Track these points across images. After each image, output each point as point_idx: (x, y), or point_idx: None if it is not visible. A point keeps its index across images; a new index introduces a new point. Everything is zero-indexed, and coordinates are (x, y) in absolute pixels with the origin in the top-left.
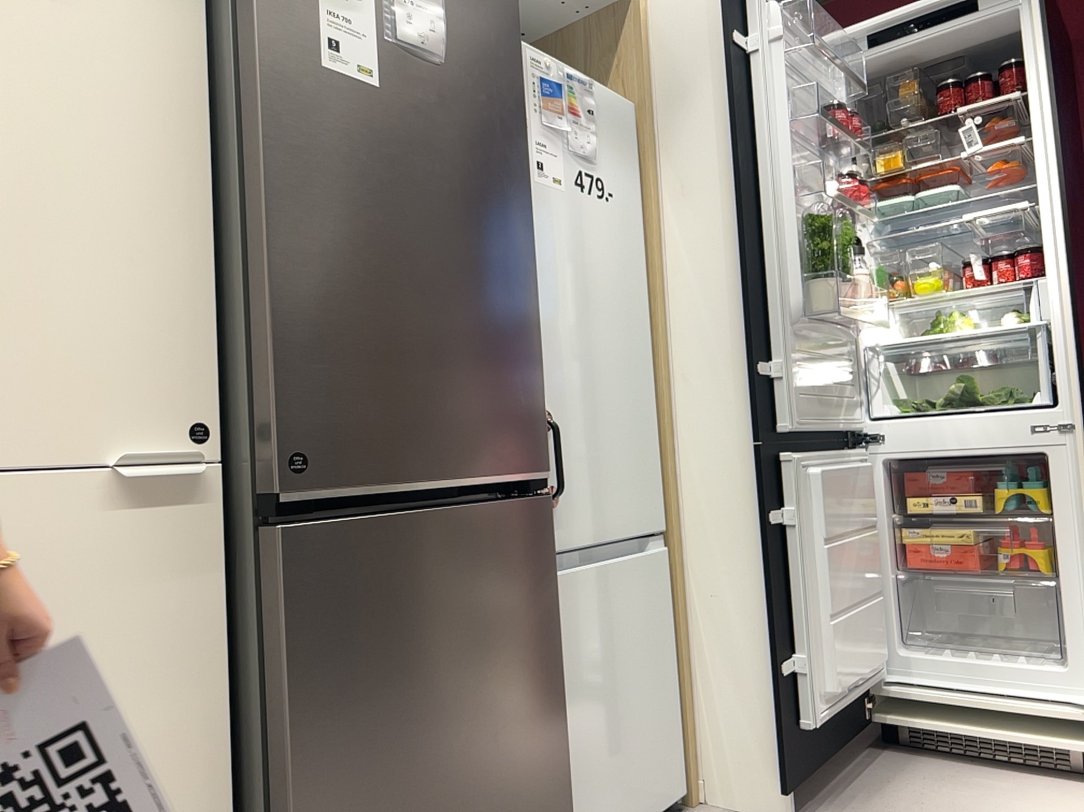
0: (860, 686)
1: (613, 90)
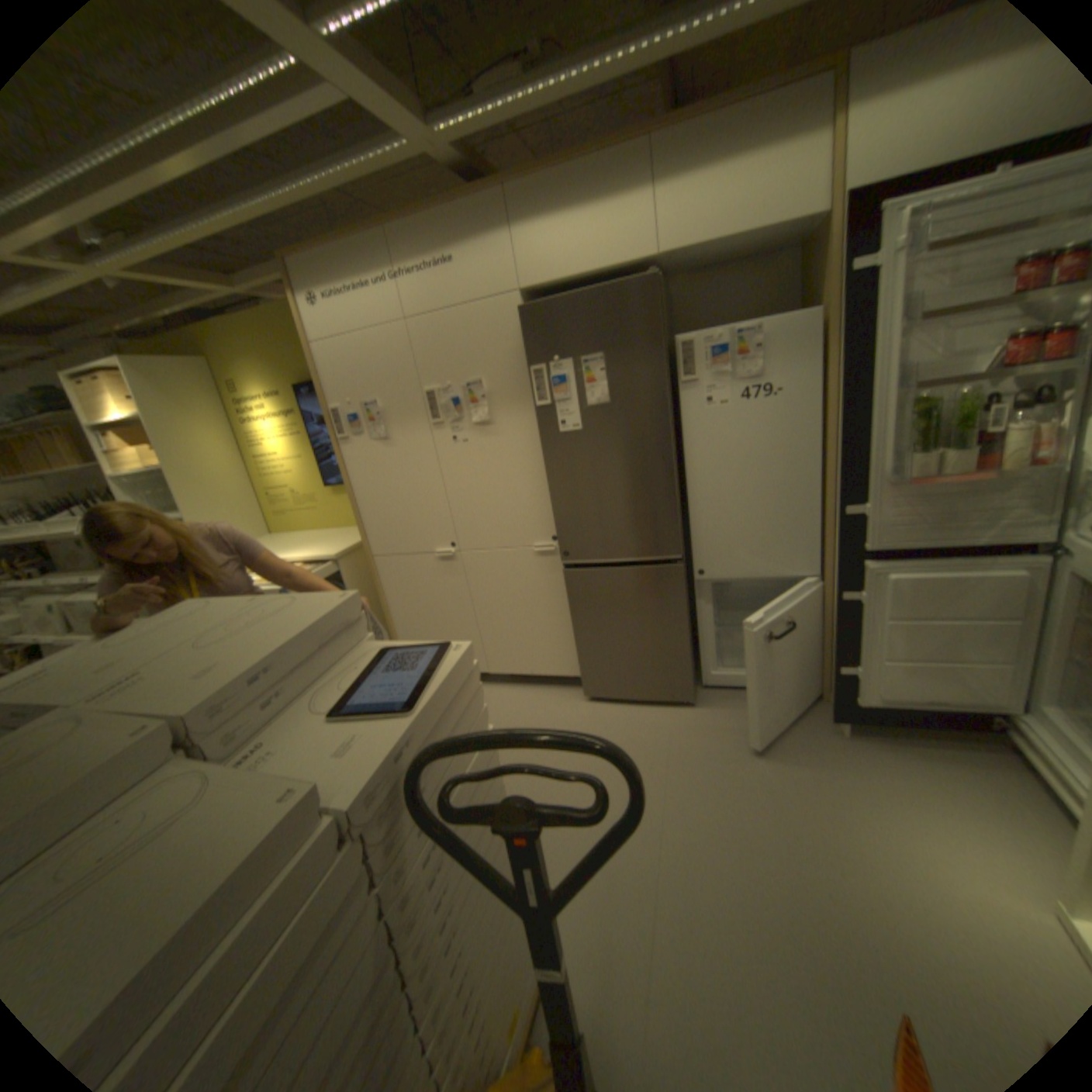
0: (954, 707)
1: (790, 314)
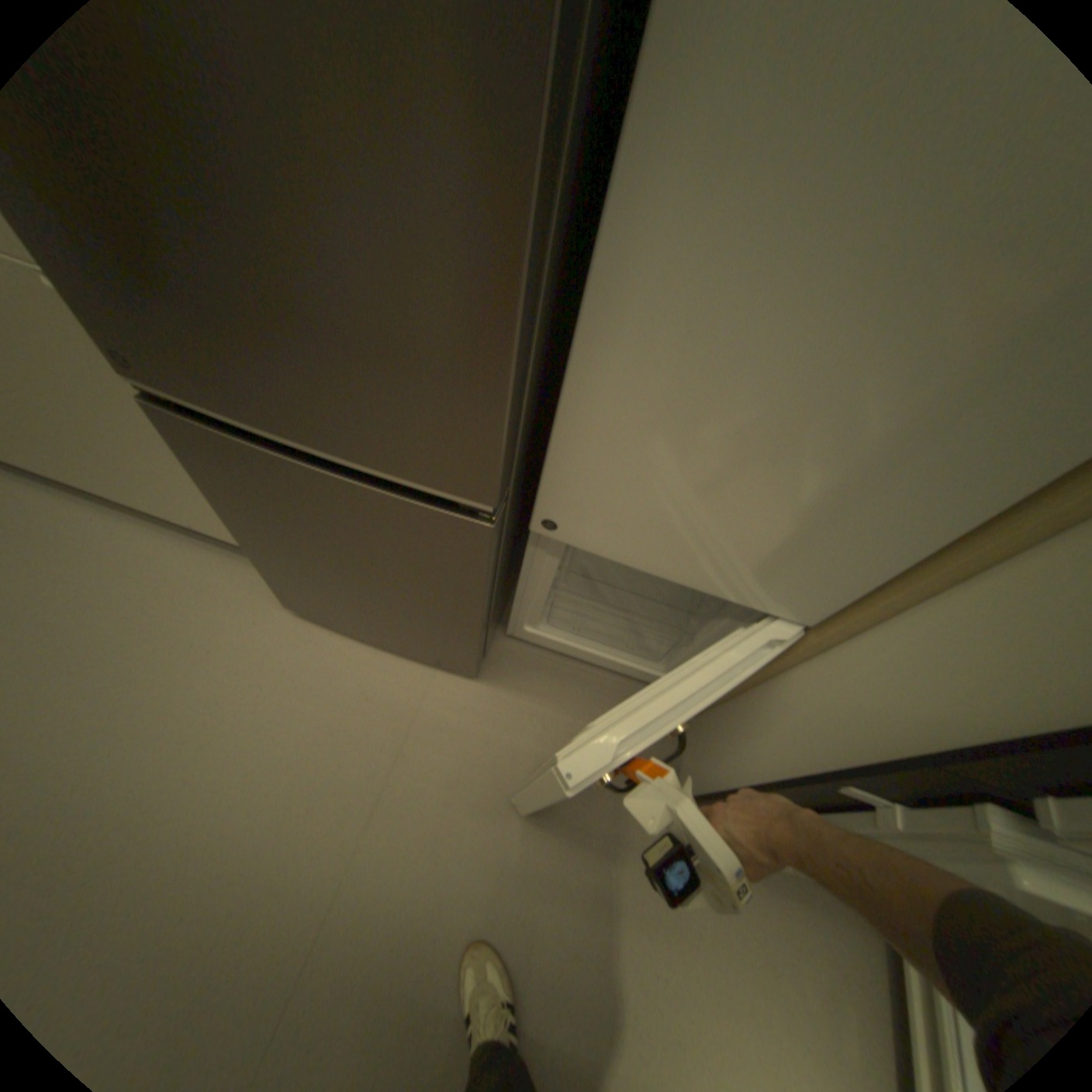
0: None
1: None
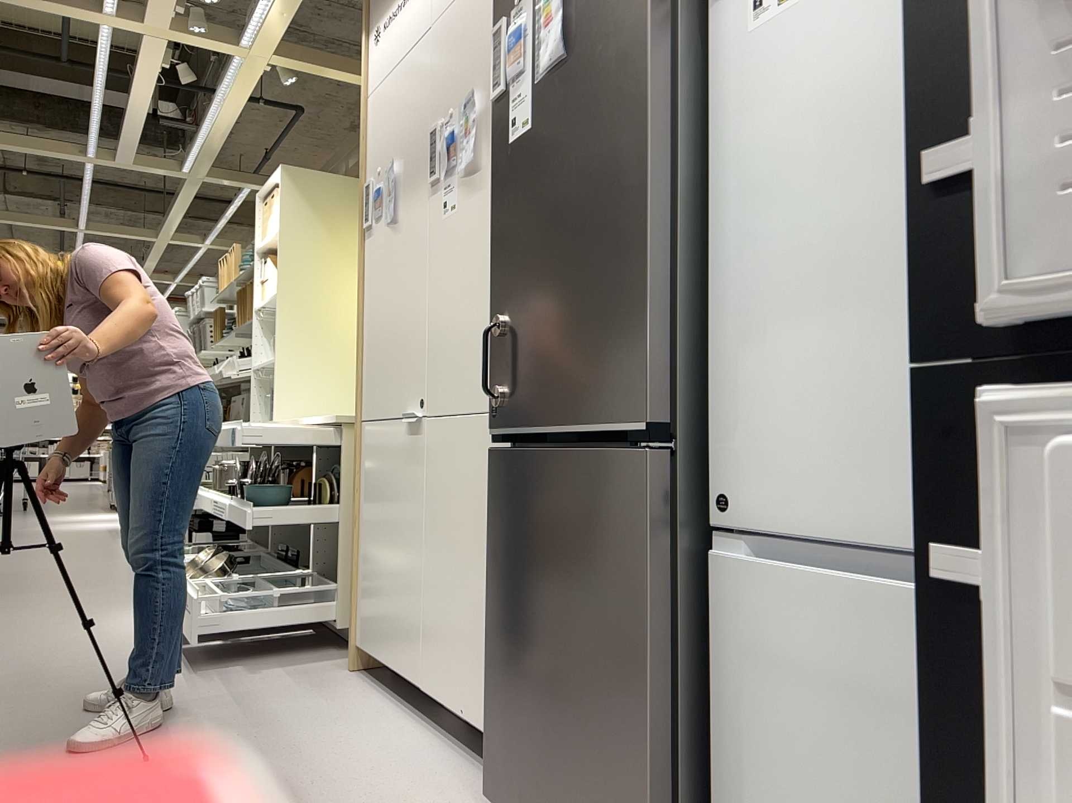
0: None
1: None
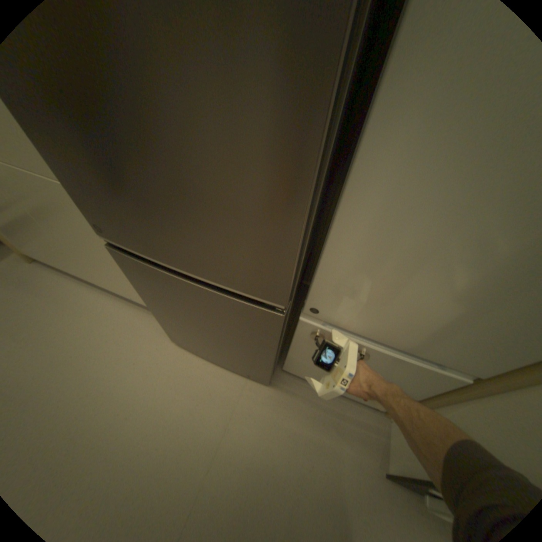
0: None
1: None
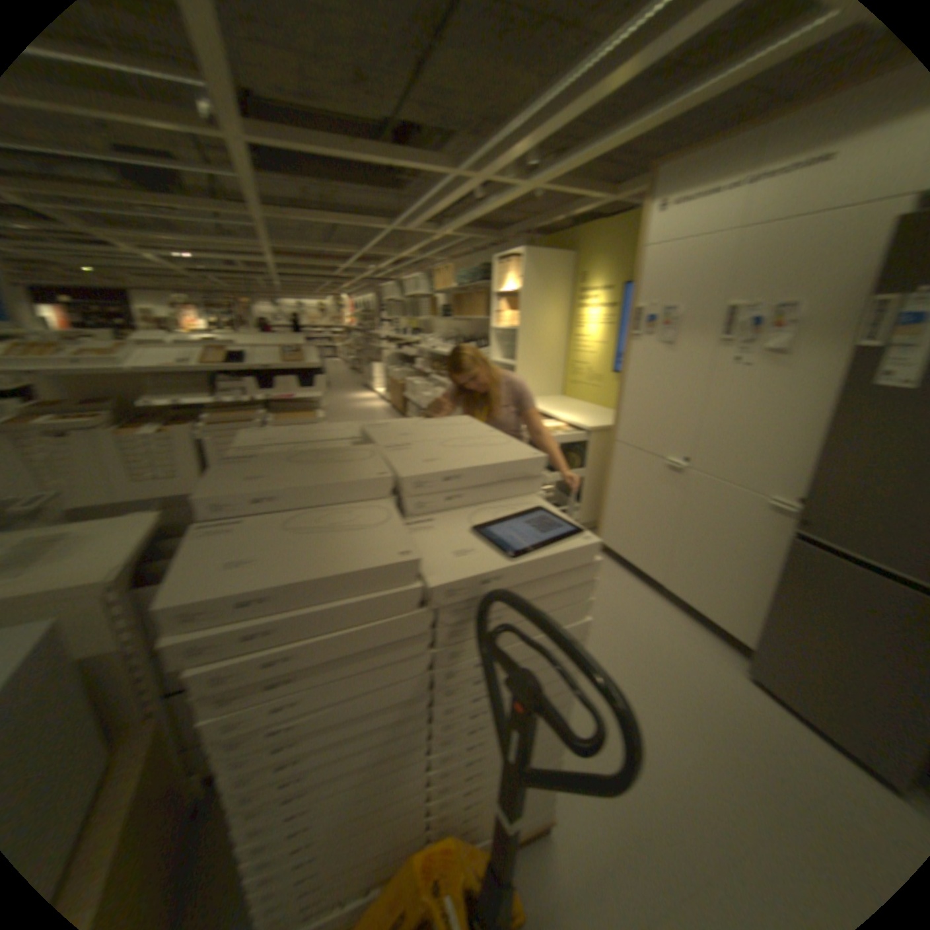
0: None
1: None
